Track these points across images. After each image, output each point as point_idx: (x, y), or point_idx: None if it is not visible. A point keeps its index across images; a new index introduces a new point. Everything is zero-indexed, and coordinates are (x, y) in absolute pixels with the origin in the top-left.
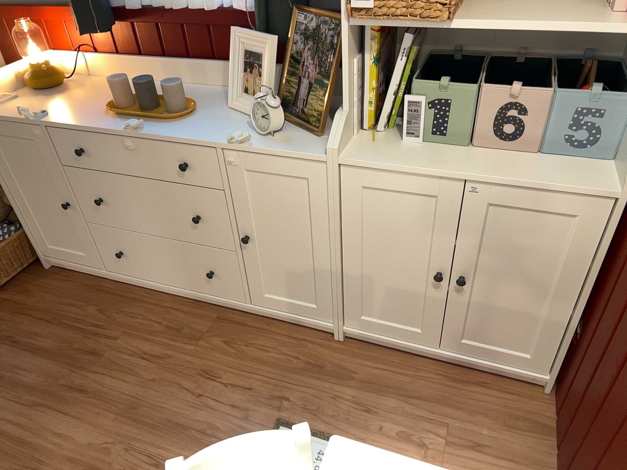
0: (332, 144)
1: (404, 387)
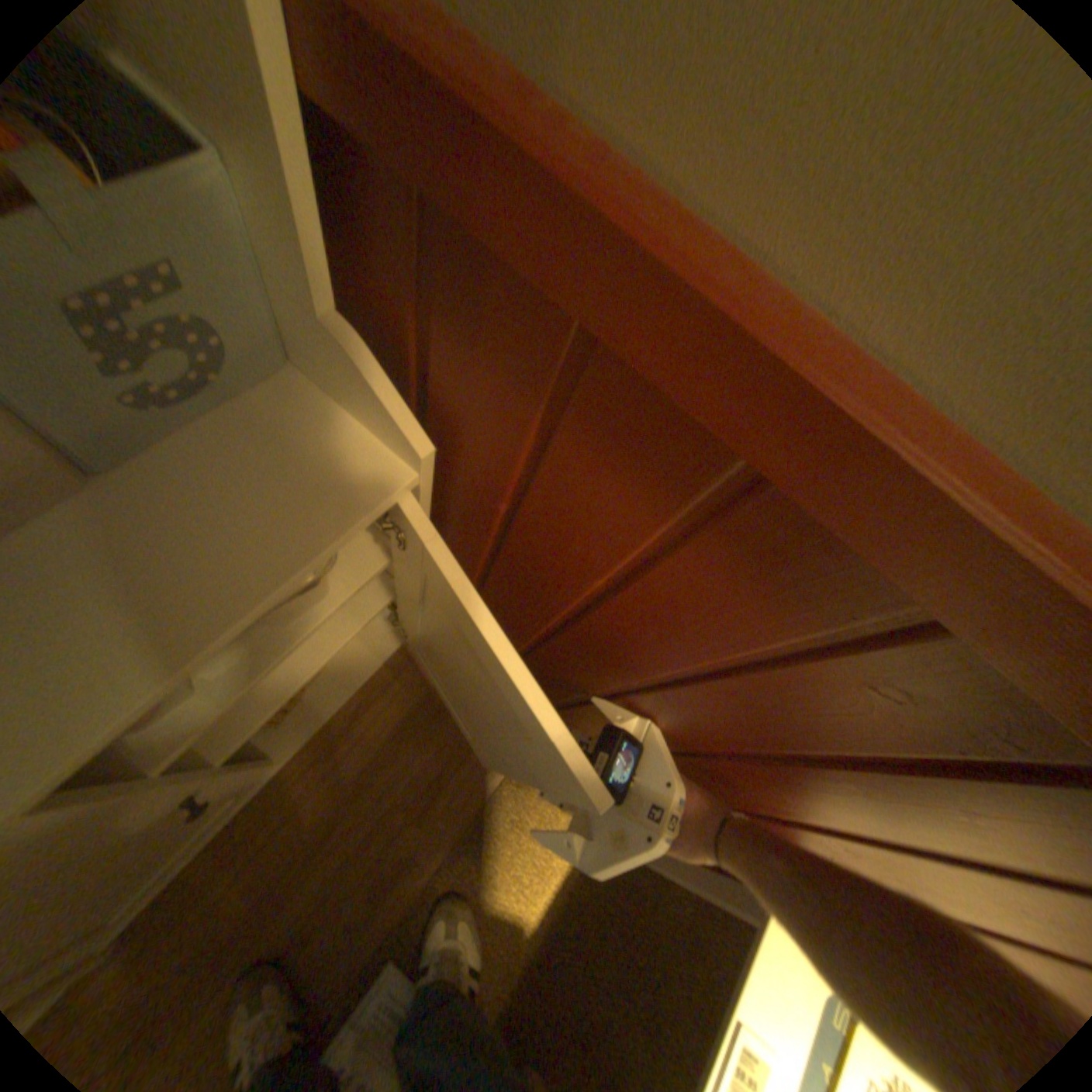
0: None
1: (305, 851)
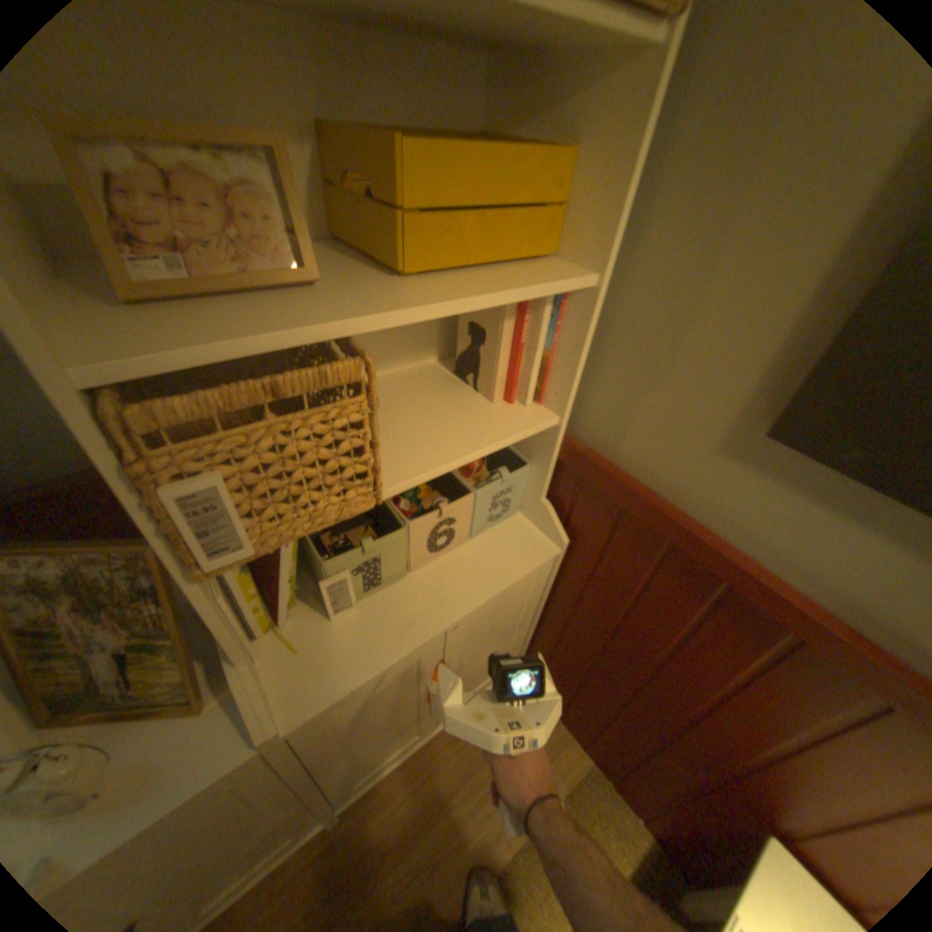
0: (258, 734)
1: (439, 801)
